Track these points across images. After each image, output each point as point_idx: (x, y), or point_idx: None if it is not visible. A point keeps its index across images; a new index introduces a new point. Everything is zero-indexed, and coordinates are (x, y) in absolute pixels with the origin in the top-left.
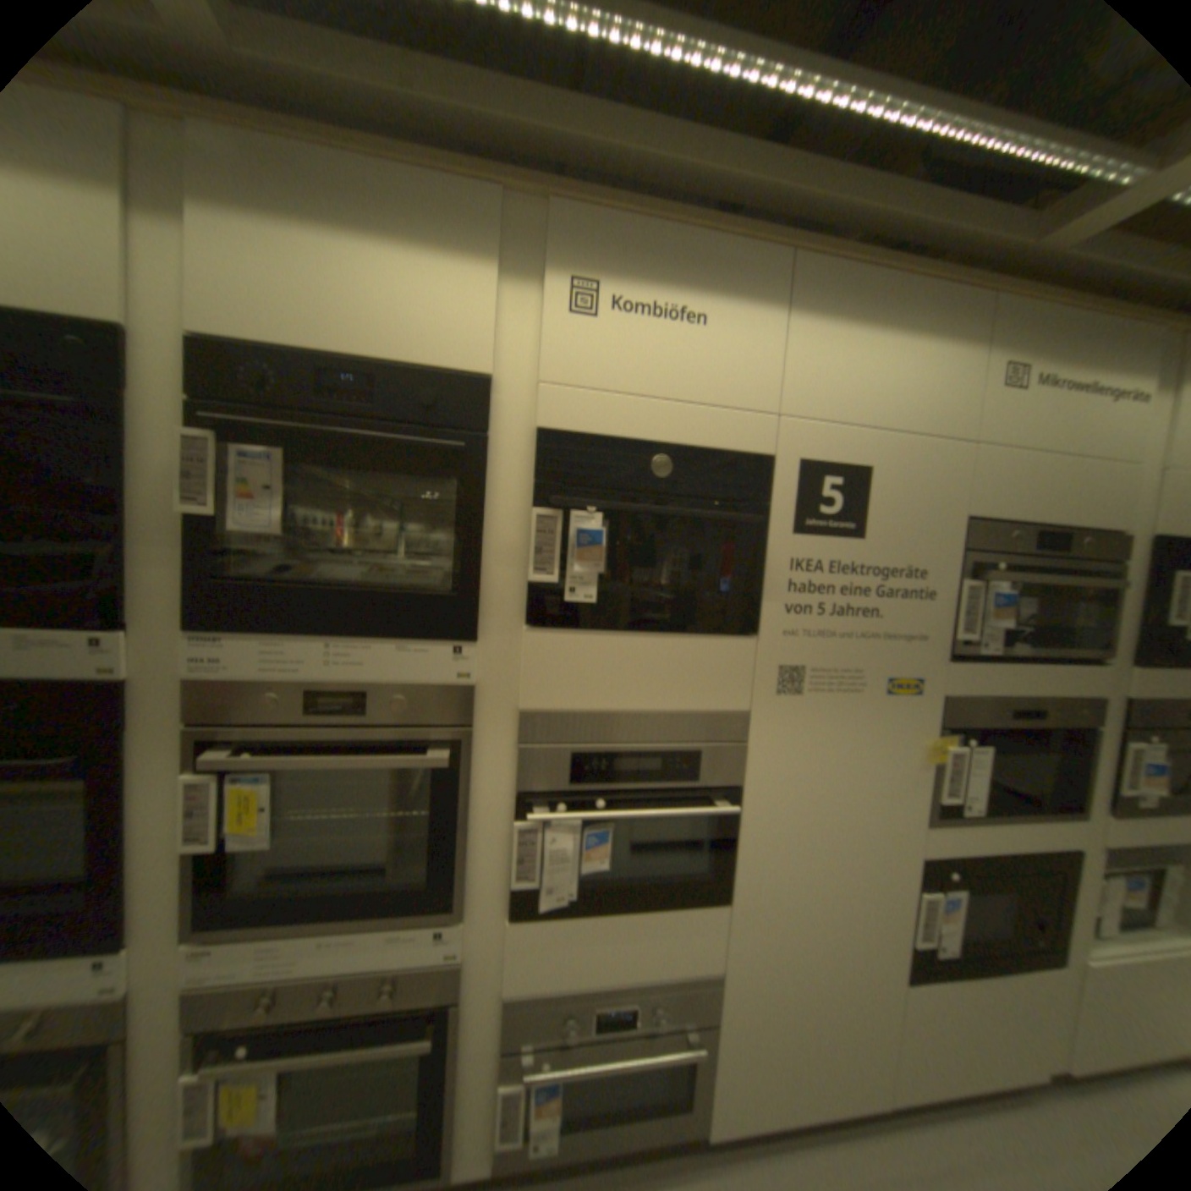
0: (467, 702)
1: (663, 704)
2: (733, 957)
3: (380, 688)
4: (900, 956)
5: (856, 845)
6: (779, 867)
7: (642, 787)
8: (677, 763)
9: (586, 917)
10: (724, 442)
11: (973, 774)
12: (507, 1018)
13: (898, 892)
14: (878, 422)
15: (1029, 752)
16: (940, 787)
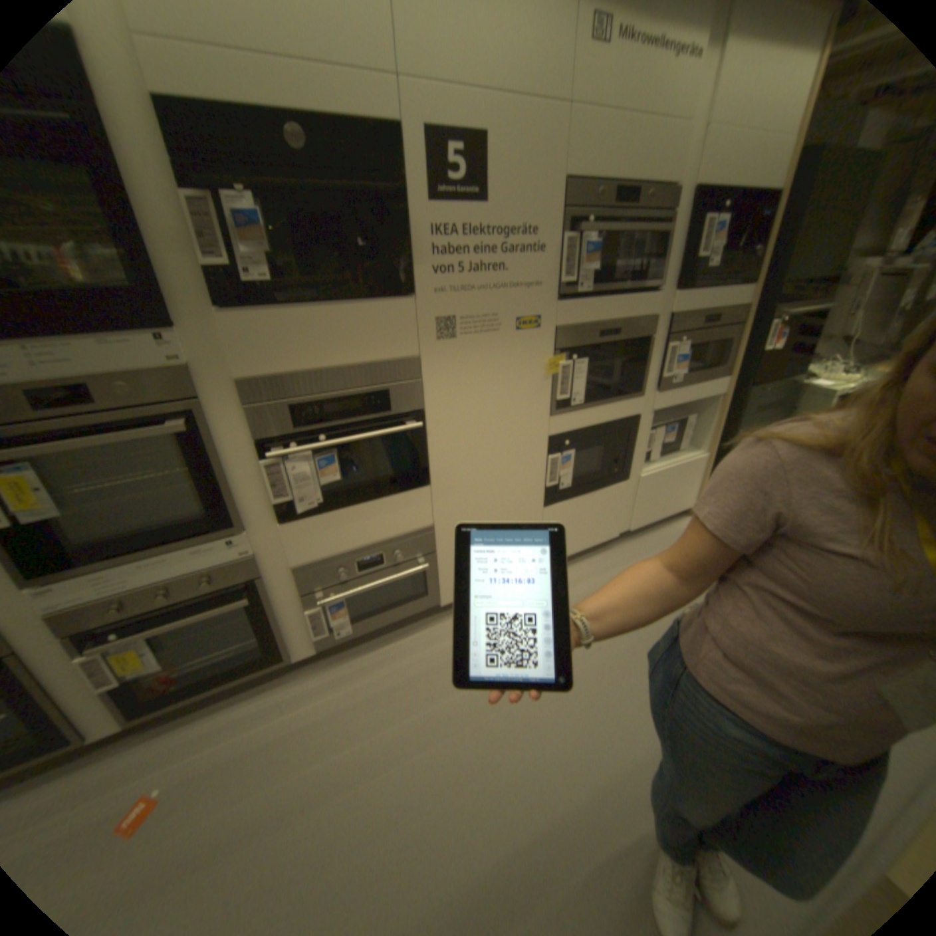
0: (184, 380)
1: (350, 359)
2: (435, 513)
3: (98, 378)
4: (535, 492)
5: (504, 434)
6: (456, 456)
7: (350, 422)
8: (372, 400)
9: (332, 510)
10: (349, 109)
11: (574, 377)
12: (296, 576)
13: (532, 457)
14: (486, 82)
15: (608, 358)
16: (555, 389)
